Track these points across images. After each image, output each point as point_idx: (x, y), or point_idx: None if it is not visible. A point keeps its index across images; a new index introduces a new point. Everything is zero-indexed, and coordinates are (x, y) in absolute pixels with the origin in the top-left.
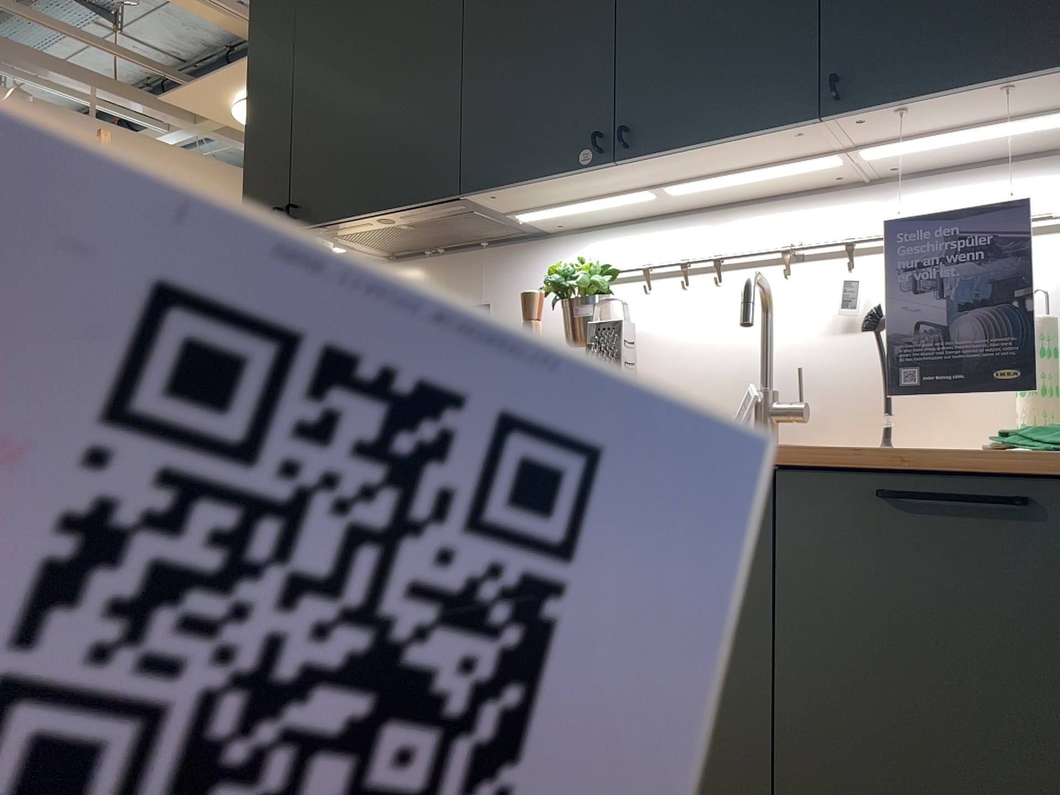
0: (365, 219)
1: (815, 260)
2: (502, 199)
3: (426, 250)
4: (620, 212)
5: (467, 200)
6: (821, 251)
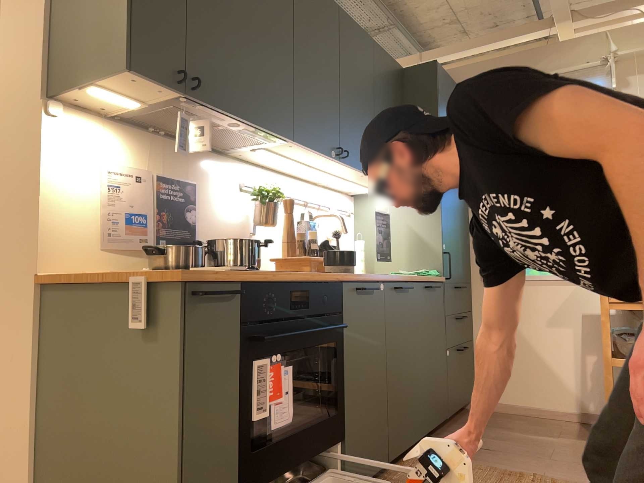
0: (235, 119)
1: (302, 205)
2: (286, 146)
3: (154, 128)
4: (265, 161)
5: (280, 140)
6: (310, 204)
